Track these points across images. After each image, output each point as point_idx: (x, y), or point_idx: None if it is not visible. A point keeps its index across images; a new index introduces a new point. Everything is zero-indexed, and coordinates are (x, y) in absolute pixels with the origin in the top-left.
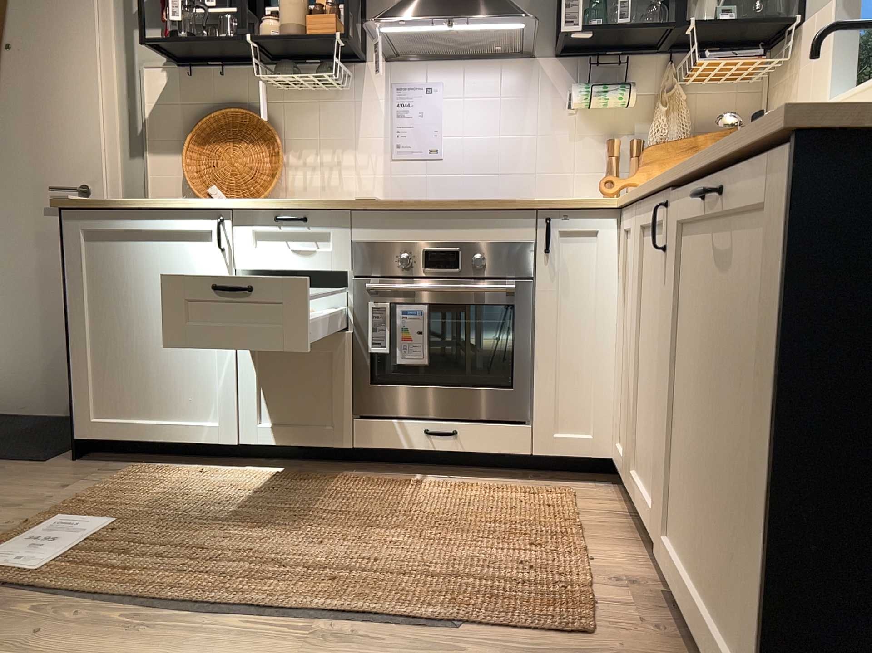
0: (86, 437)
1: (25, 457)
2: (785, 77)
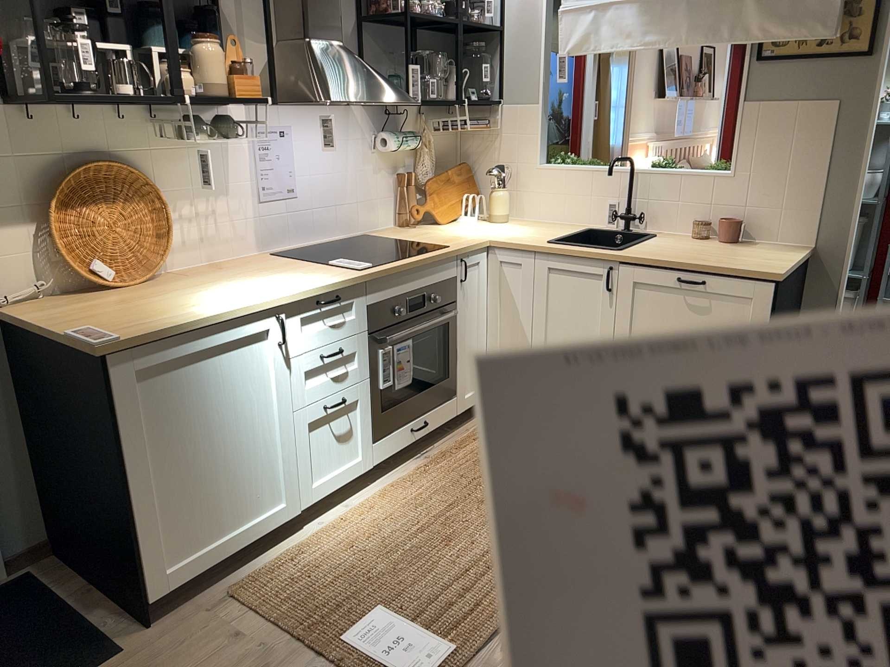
0: (165, 593)
1: (82, 665)
2: (489, 133)
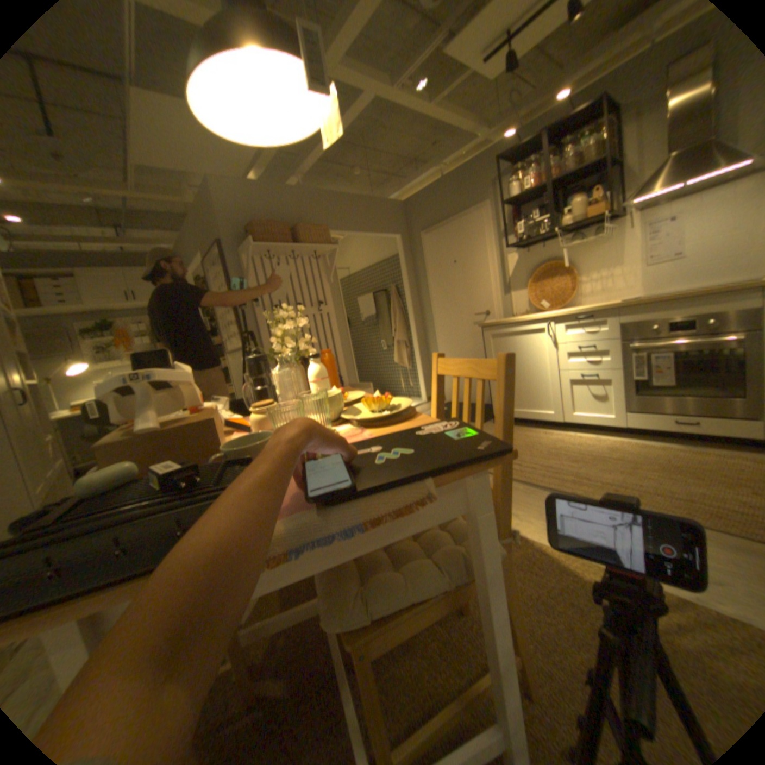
0: None
1: None
2: None
